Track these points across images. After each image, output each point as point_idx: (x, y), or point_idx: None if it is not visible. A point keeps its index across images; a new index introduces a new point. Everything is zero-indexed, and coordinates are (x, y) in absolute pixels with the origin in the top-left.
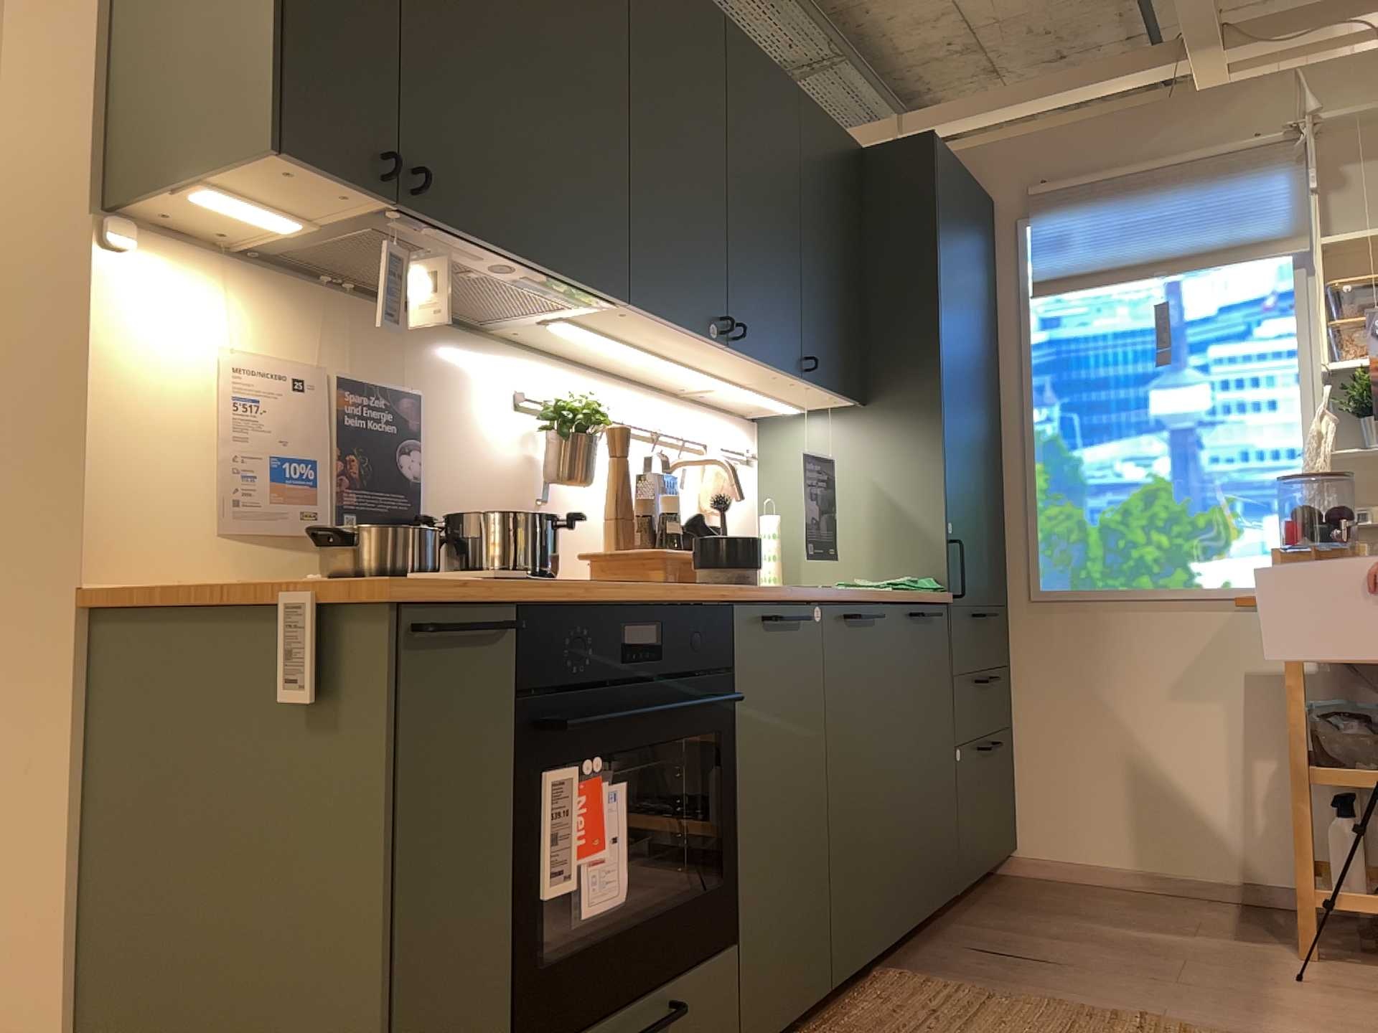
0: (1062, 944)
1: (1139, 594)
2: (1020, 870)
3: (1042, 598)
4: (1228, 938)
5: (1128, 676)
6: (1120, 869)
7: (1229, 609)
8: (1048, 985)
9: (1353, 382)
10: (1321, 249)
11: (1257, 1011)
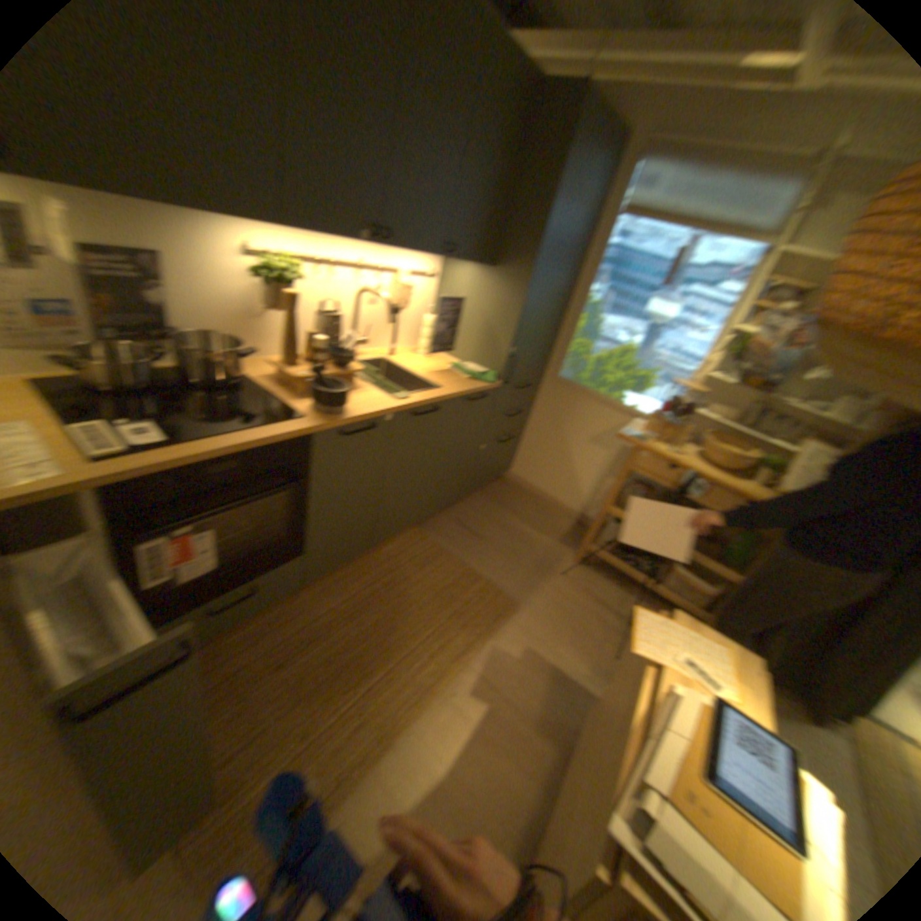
0: (489, 529)
1: (596, 396)
2: (505, 478)
3: (555, 380)
4: (554, 542)
5: (575, 427)
6: (540, 493)
7: (629, 418)
8: (466, 553)
9: (748, 336)
10: (782, 251)
11: (530, 590)
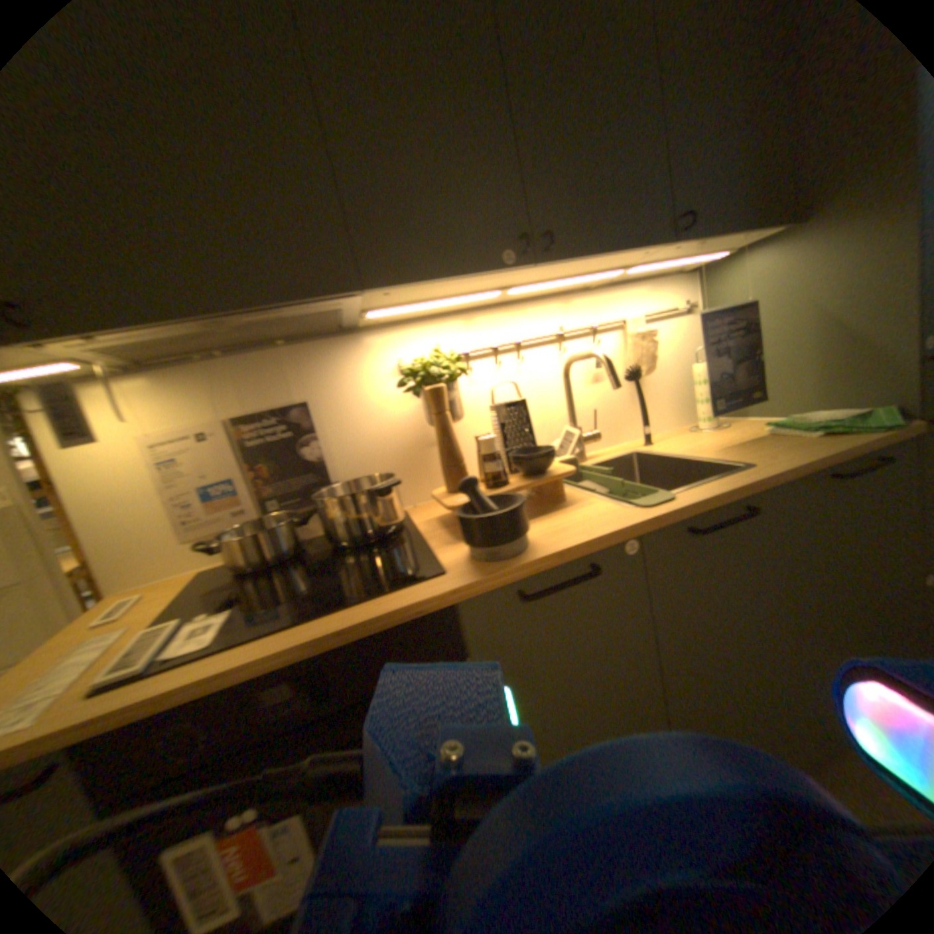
0: None
1: None
2: None
3: None
4: None
5: None
6: None
7: None
8: None
9: None
10: None
11: None
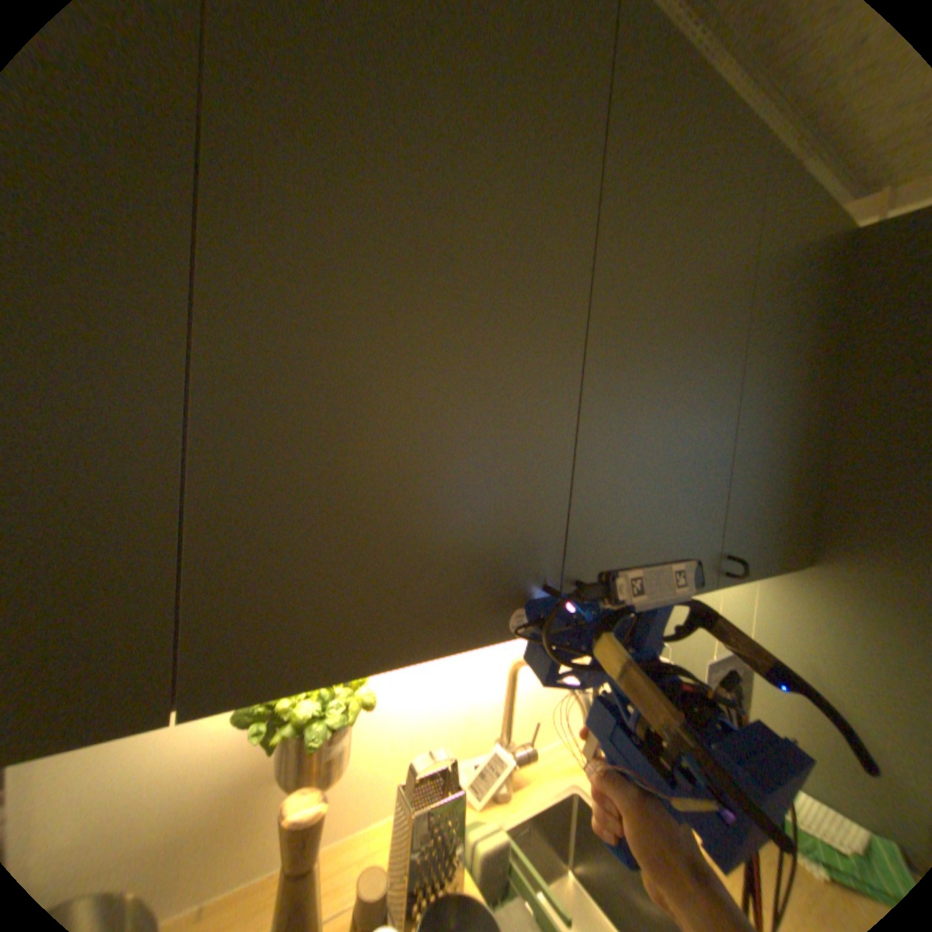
0: None
1: None
2: None
3: None
4: None
5: None
6: None
7: None
8: None
9: None
10: None
11: None
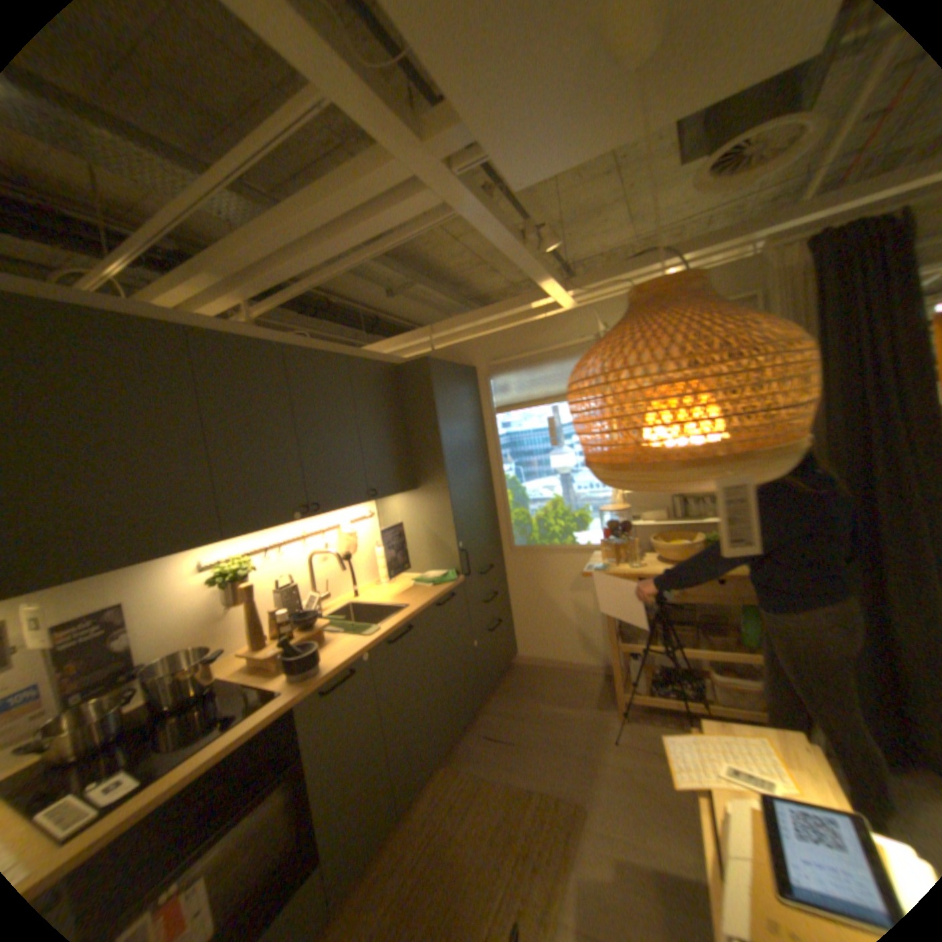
0: (522, 729)
1: (554, 548)
2: (519, 663)
3: (515, 550)
4: (594, 710)
5: (553, 583)
6: (557, 662)
7: (591, 554)
8: (508, 770)
9: None
10: None
11: (592, 781)
